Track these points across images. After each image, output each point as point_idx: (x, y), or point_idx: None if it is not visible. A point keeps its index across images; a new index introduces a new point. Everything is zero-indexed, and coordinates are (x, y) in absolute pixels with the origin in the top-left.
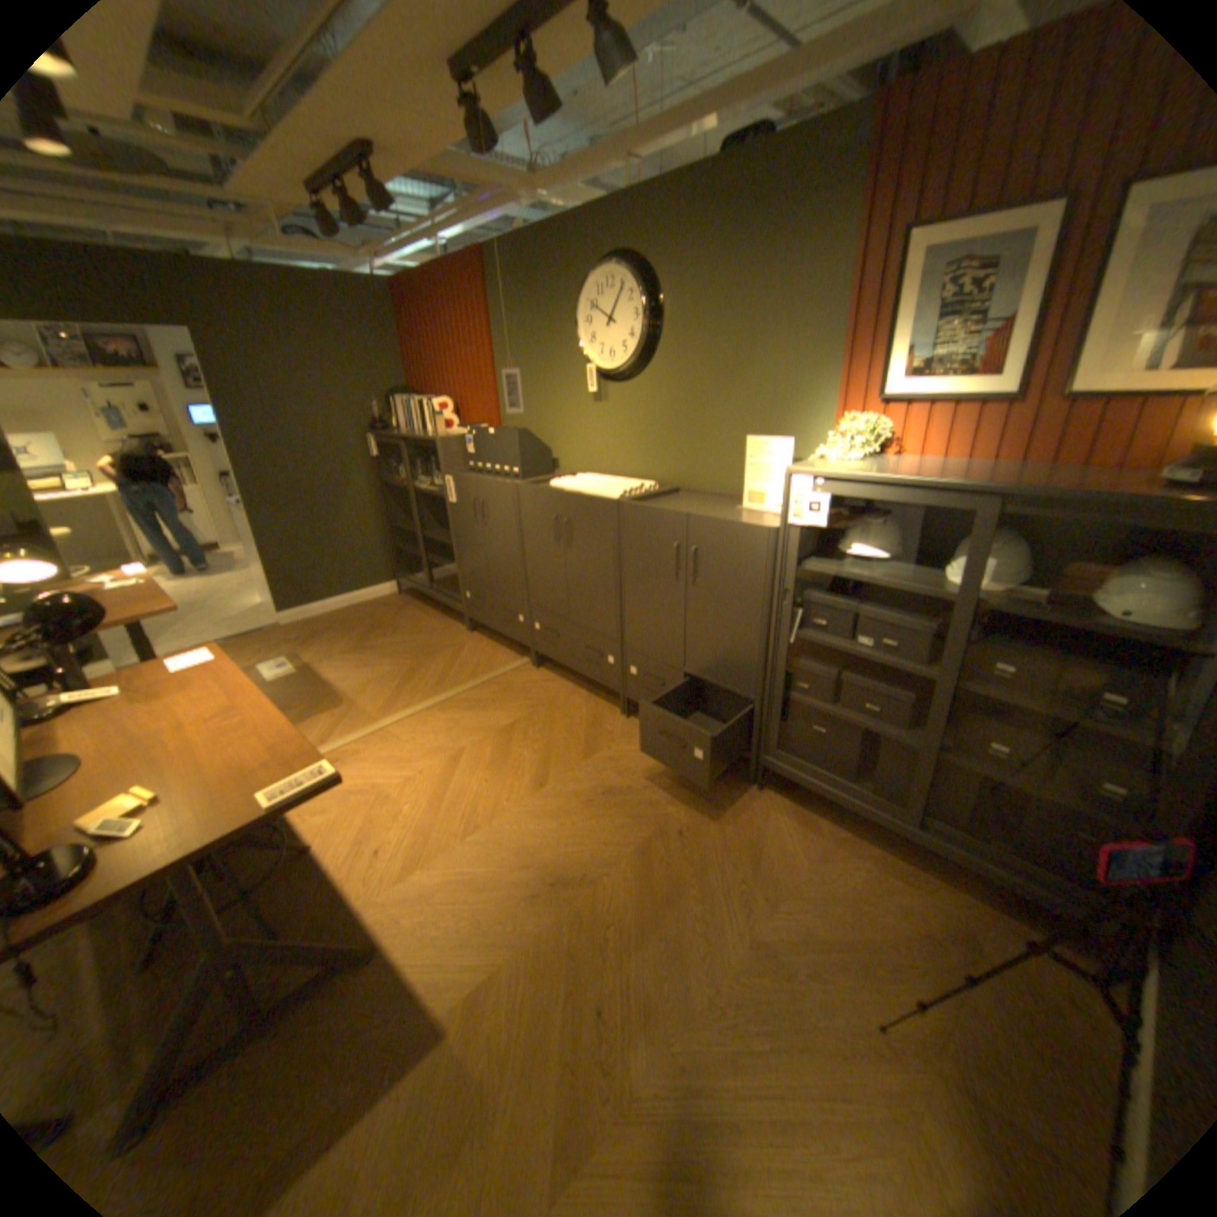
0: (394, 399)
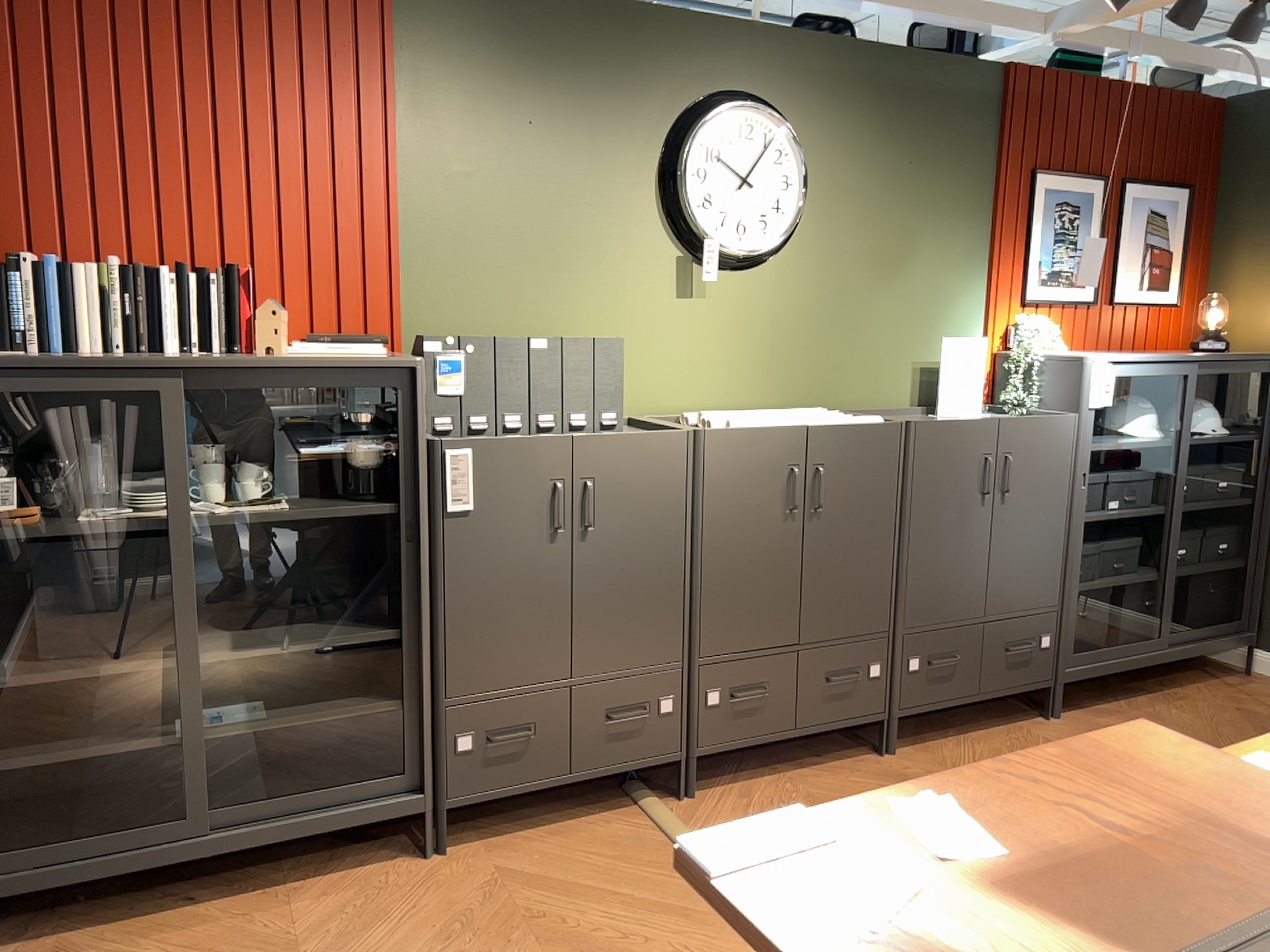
0: None
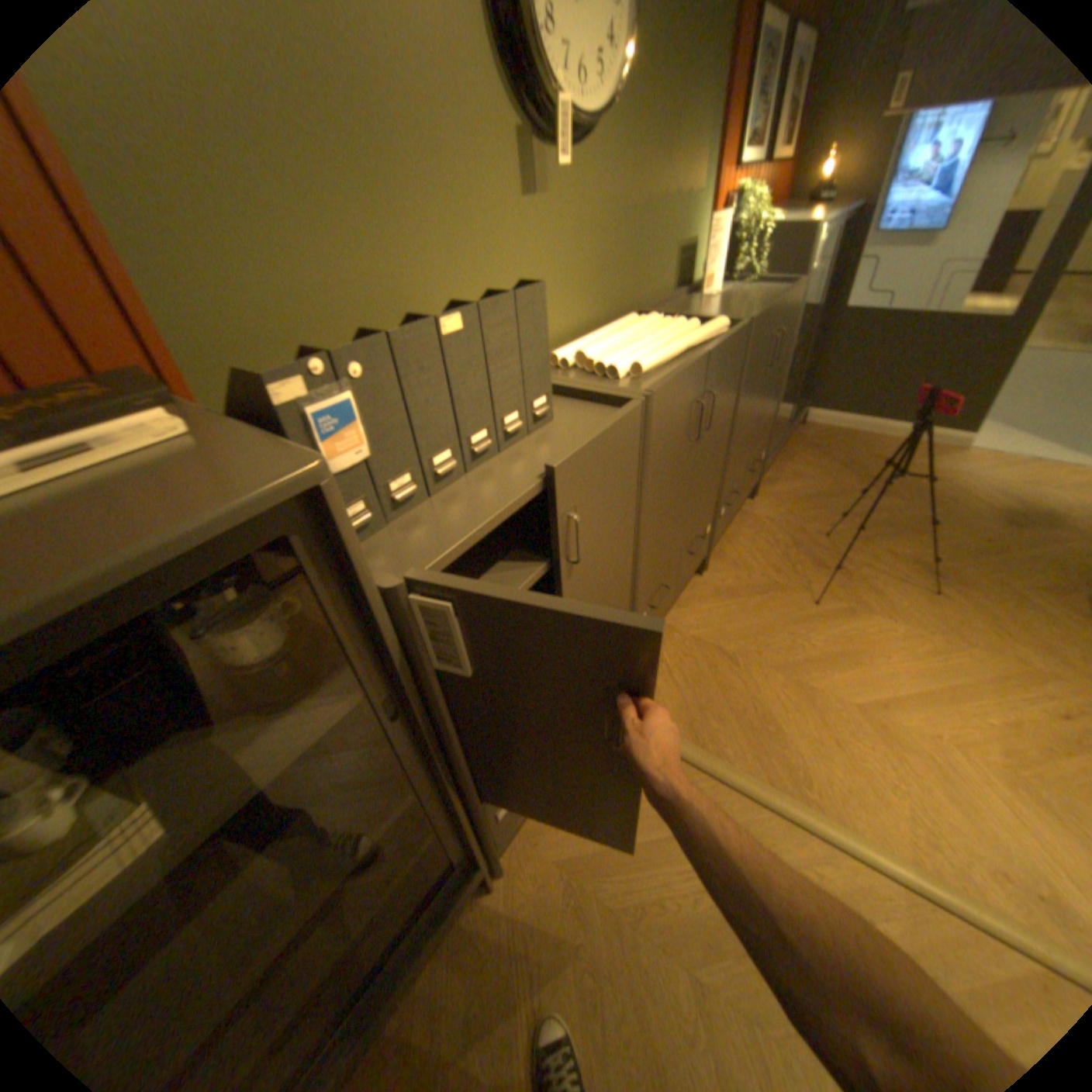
0: None
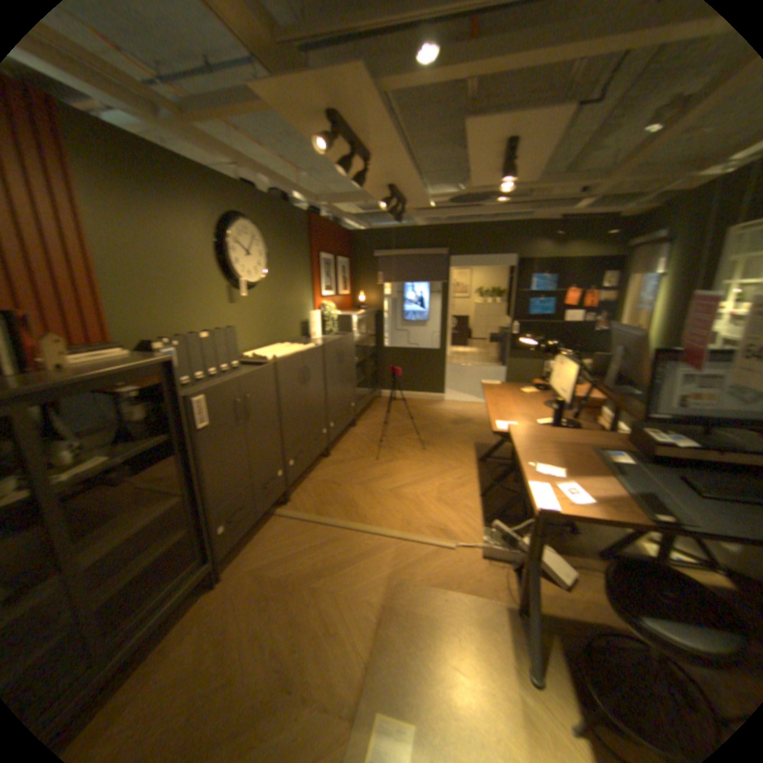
0: None
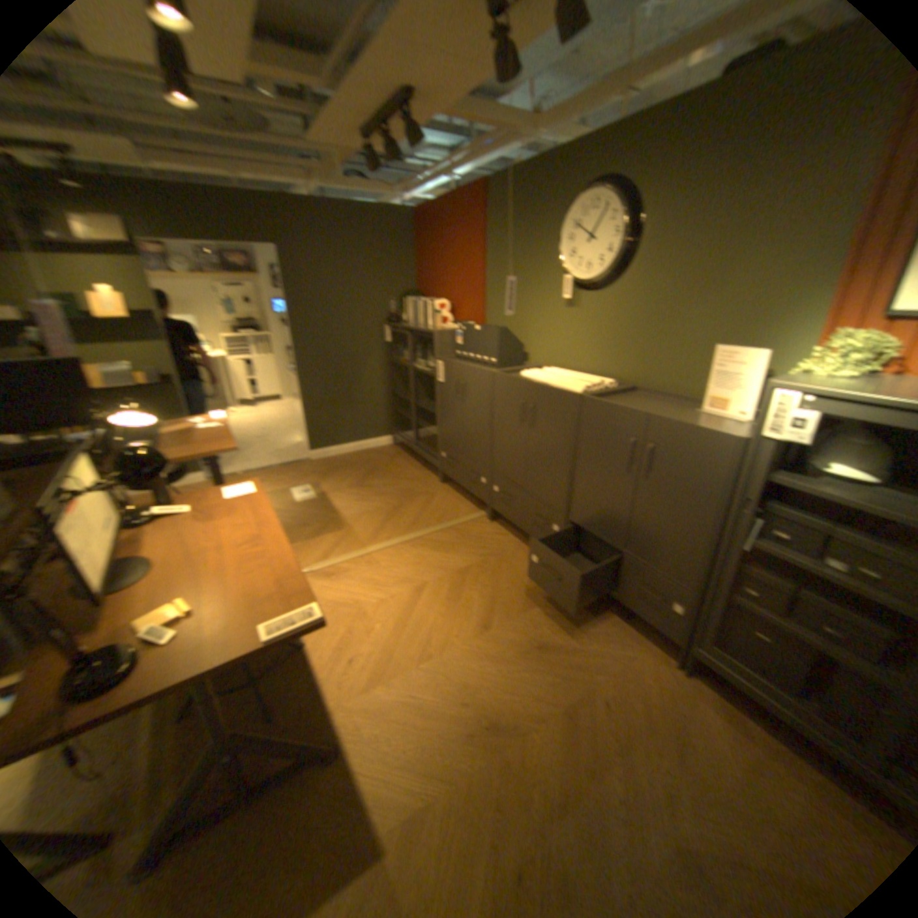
0: (404, 298)
